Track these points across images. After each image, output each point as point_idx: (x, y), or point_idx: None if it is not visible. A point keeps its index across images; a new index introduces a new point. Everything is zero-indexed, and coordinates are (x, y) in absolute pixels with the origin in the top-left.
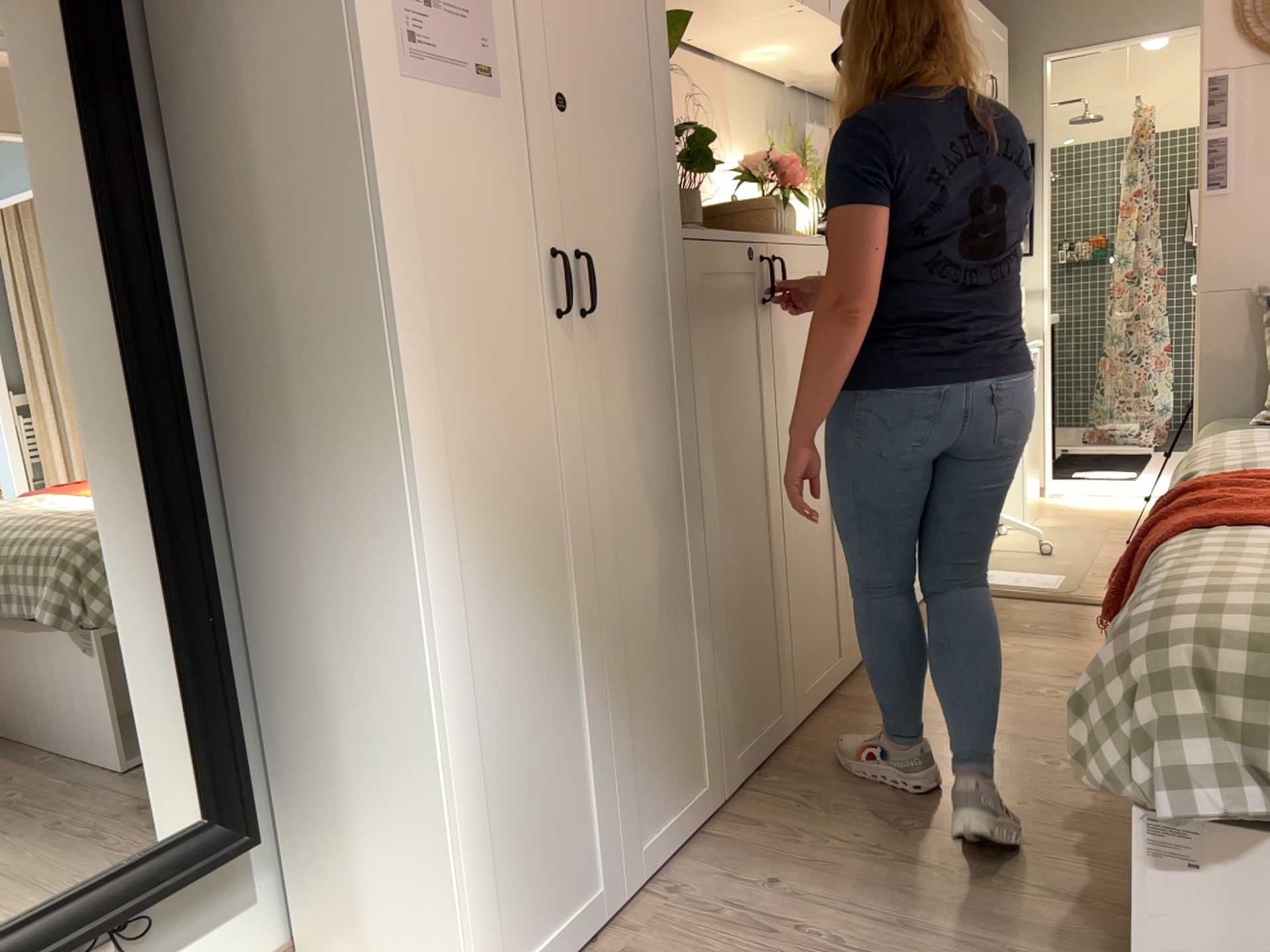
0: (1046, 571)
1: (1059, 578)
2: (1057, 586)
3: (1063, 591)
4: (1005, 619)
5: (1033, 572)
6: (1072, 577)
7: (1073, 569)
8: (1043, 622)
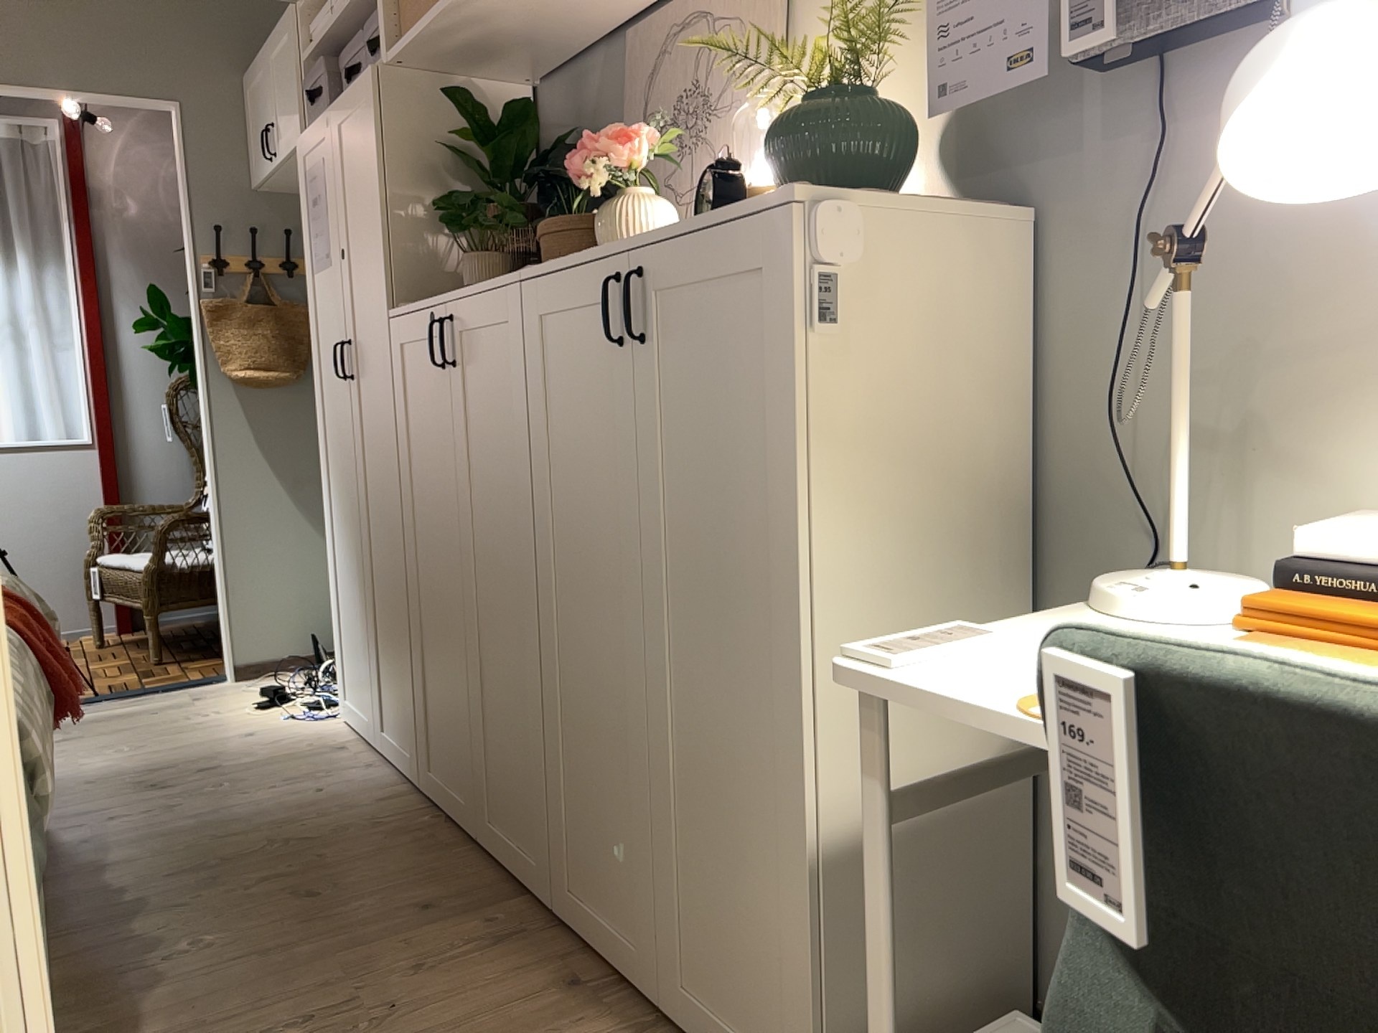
0: None
1: None
2: None
3: None
4: None
5: None
6: None
7: None
8: None
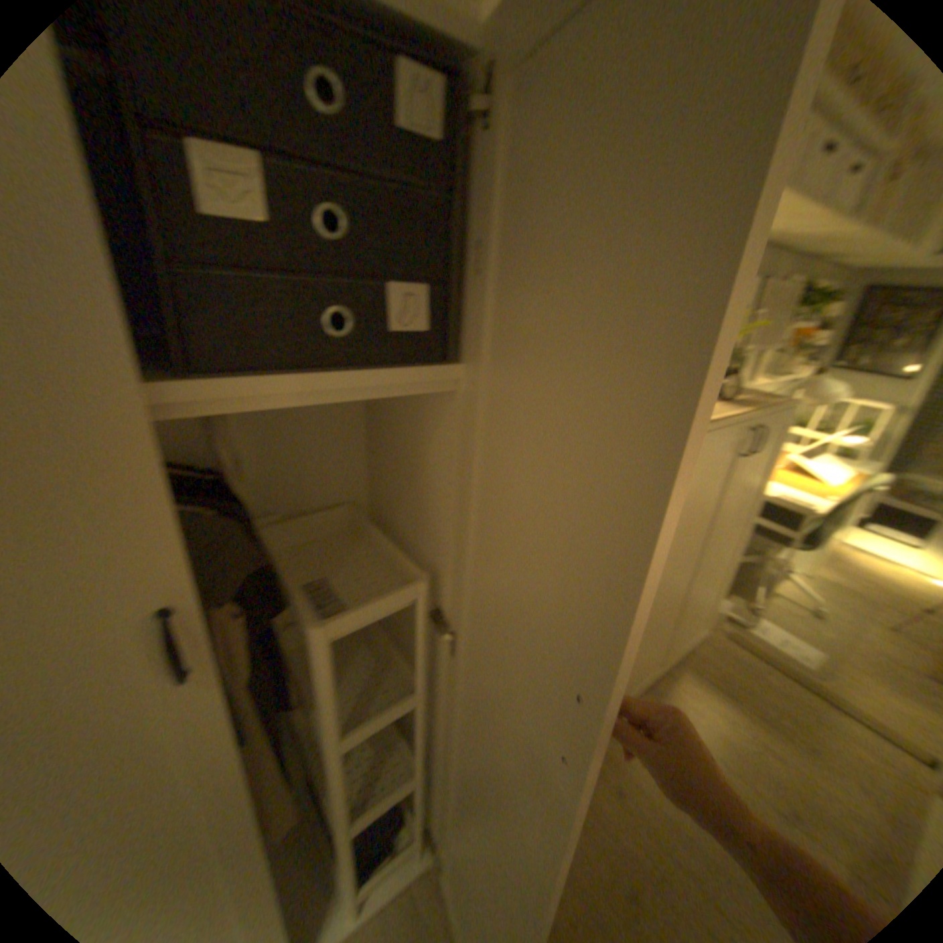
0: (812, 641)
1: (820, 655)
2: (815, 667)
3: (818, 676)
4: (758, 695)
5: (801, 638)
6: (831, 659)
7: (835, 648)
8: (788, 714)
